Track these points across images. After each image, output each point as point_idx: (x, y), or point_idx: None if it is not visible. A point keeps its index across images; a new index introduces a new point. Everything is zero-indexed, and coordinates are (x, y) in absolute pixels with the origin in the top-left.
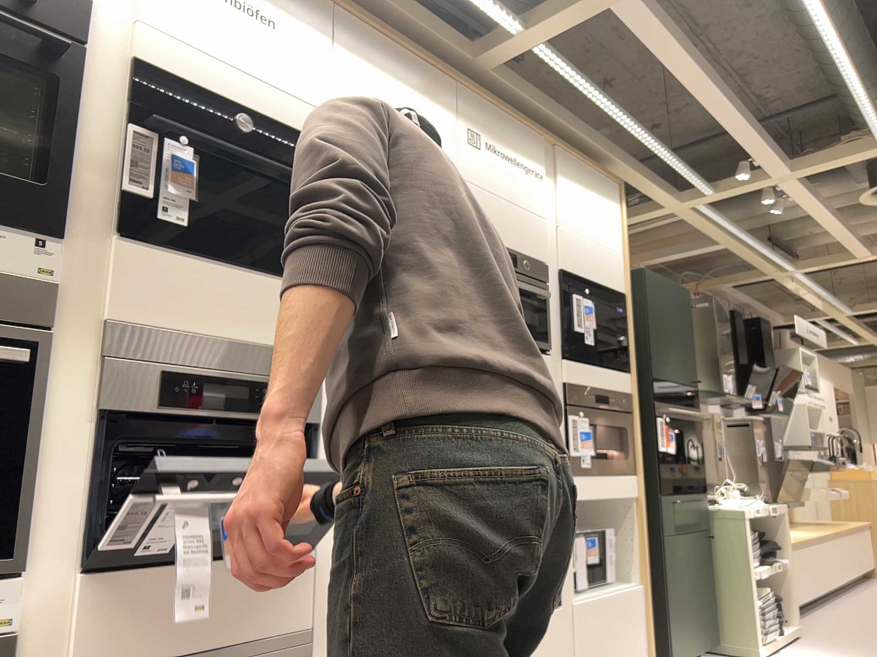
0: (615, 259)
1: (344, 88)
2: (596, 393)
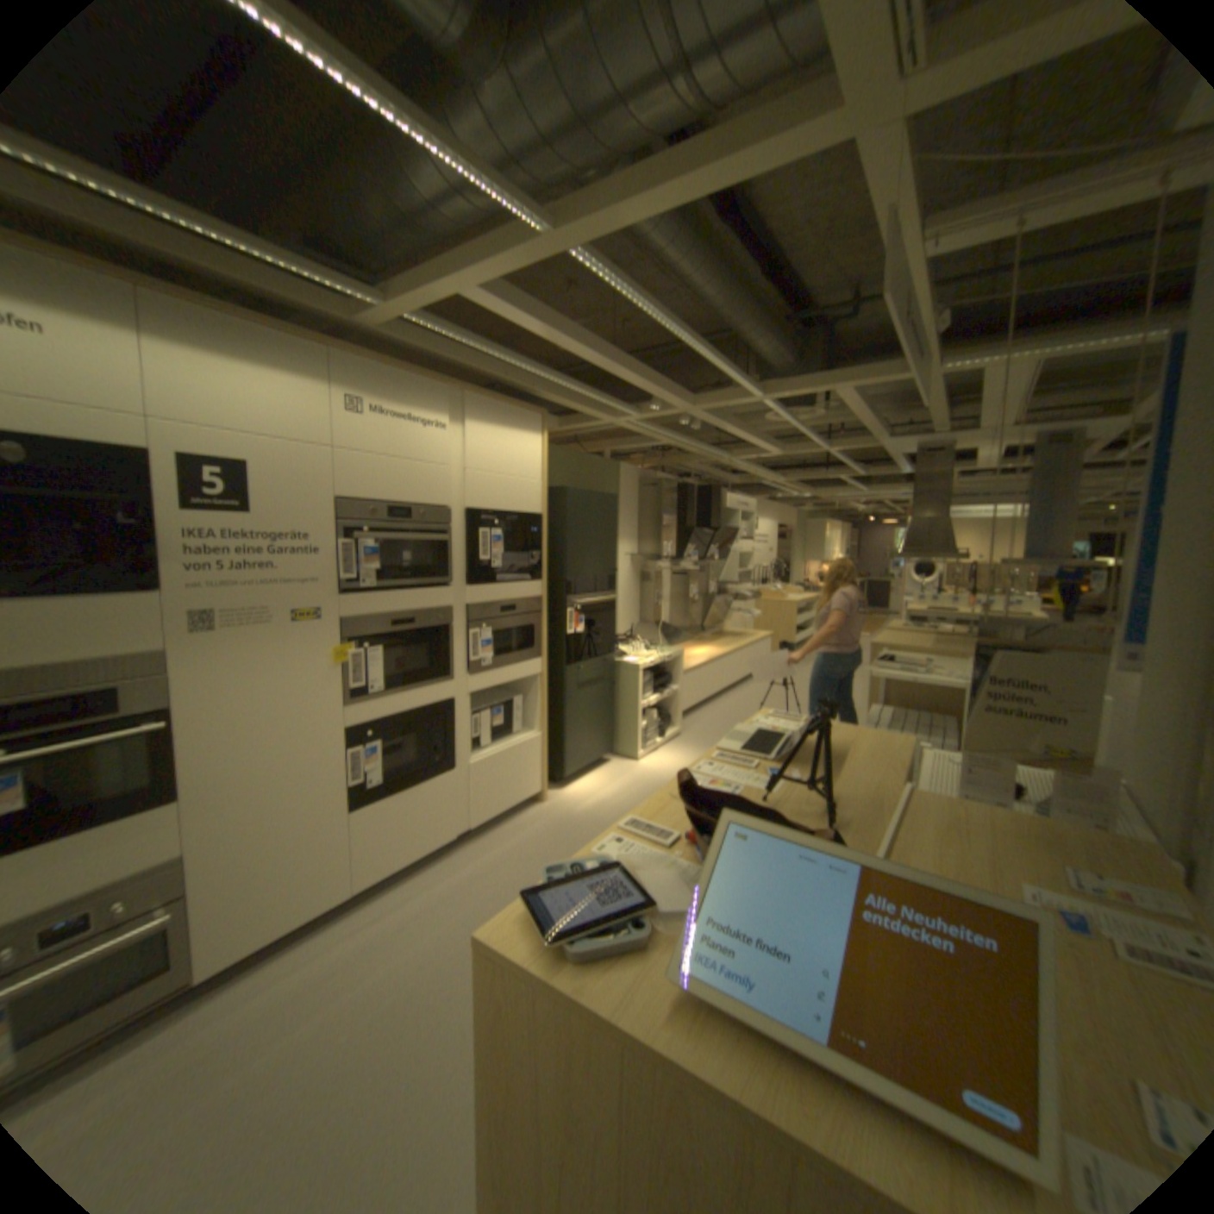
0: (533, 487)
1: (163, 384)
2: (501, 606)
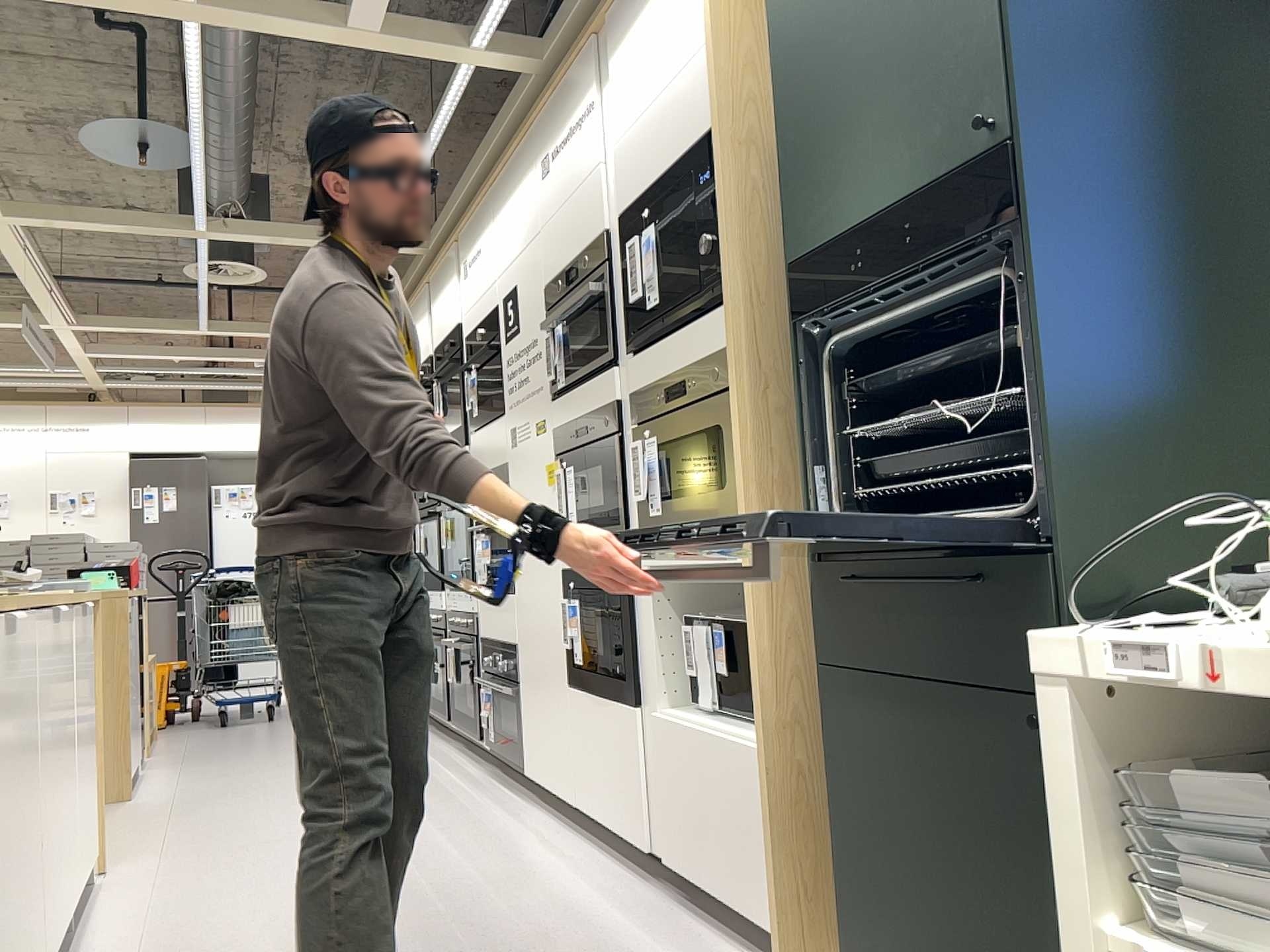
0: (698, 69)
1: (497, 248)
2: (671, 383)
